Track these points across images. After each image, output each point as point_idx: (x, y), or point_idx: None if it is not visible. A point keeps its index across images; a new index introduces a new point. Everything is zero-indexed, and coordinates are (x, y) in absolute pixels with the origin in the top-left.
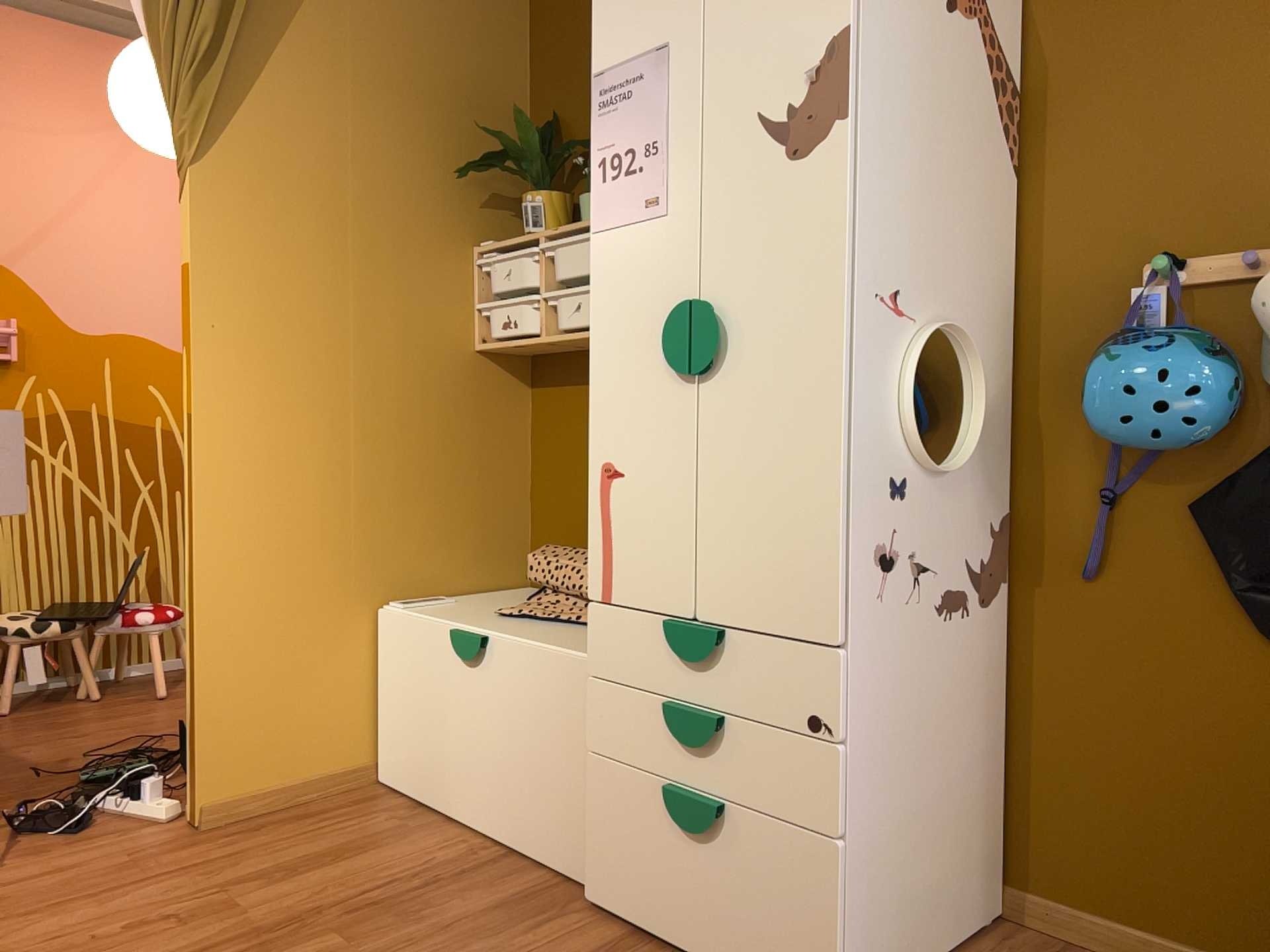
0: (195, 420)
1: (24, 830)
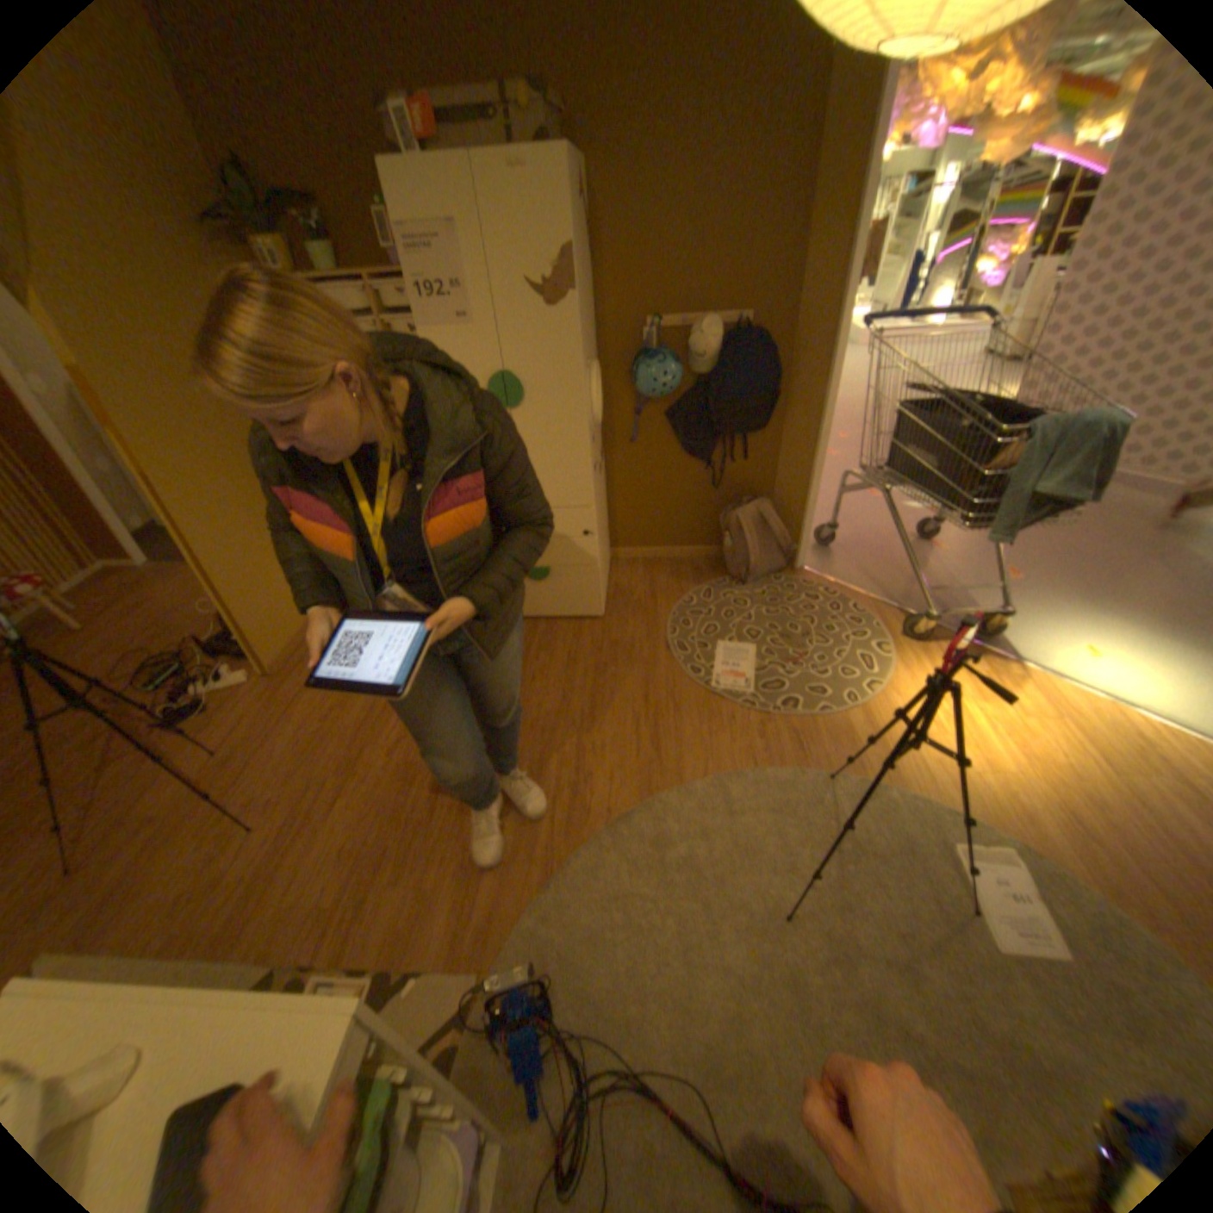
0: (147, 478)
1: (170, 725)
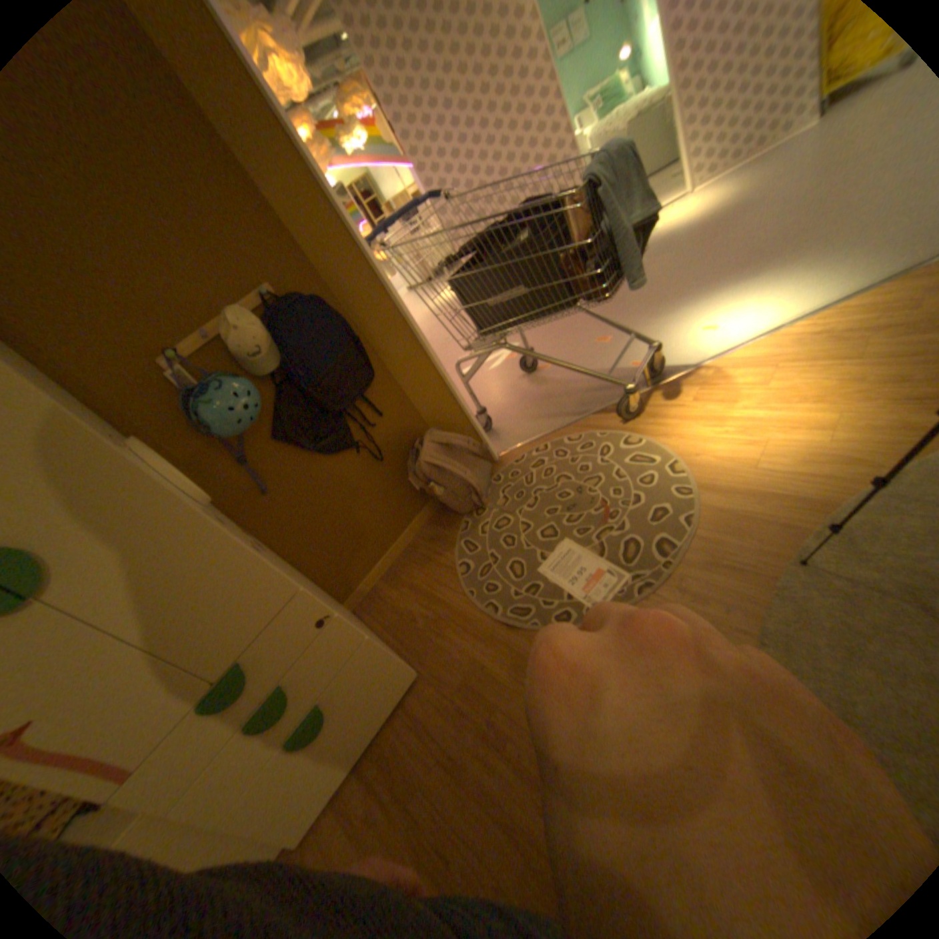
0: None
1: None
